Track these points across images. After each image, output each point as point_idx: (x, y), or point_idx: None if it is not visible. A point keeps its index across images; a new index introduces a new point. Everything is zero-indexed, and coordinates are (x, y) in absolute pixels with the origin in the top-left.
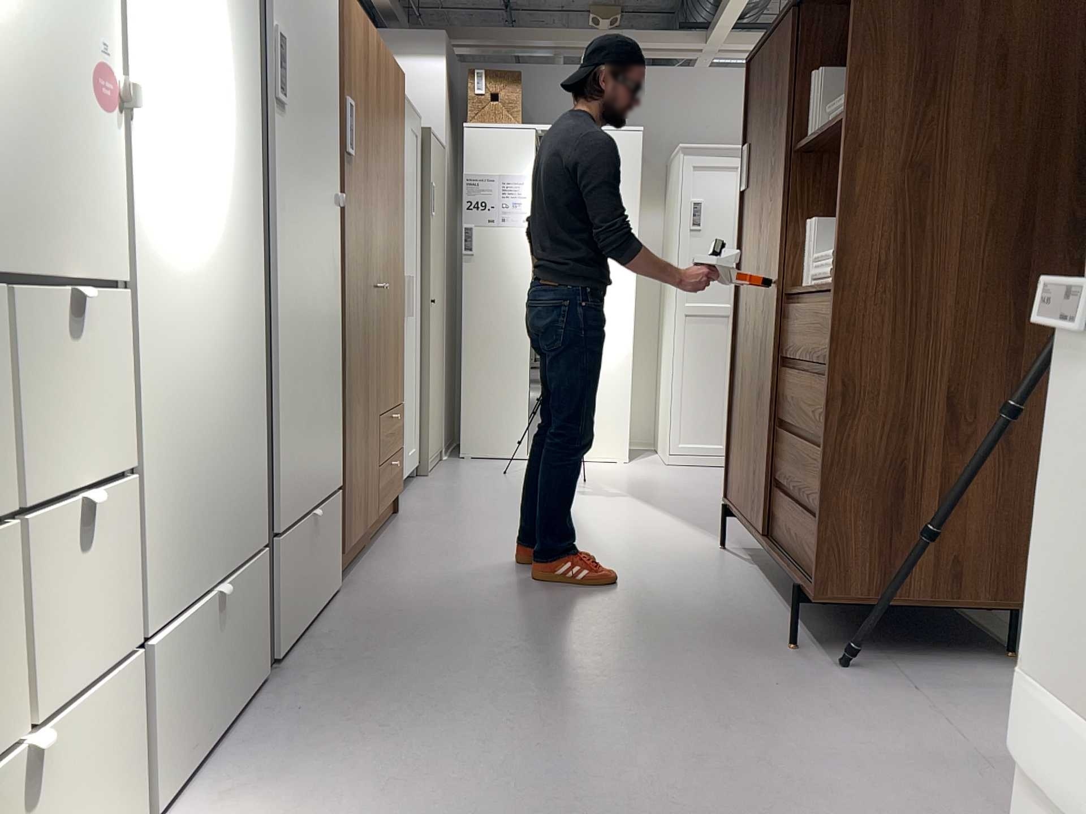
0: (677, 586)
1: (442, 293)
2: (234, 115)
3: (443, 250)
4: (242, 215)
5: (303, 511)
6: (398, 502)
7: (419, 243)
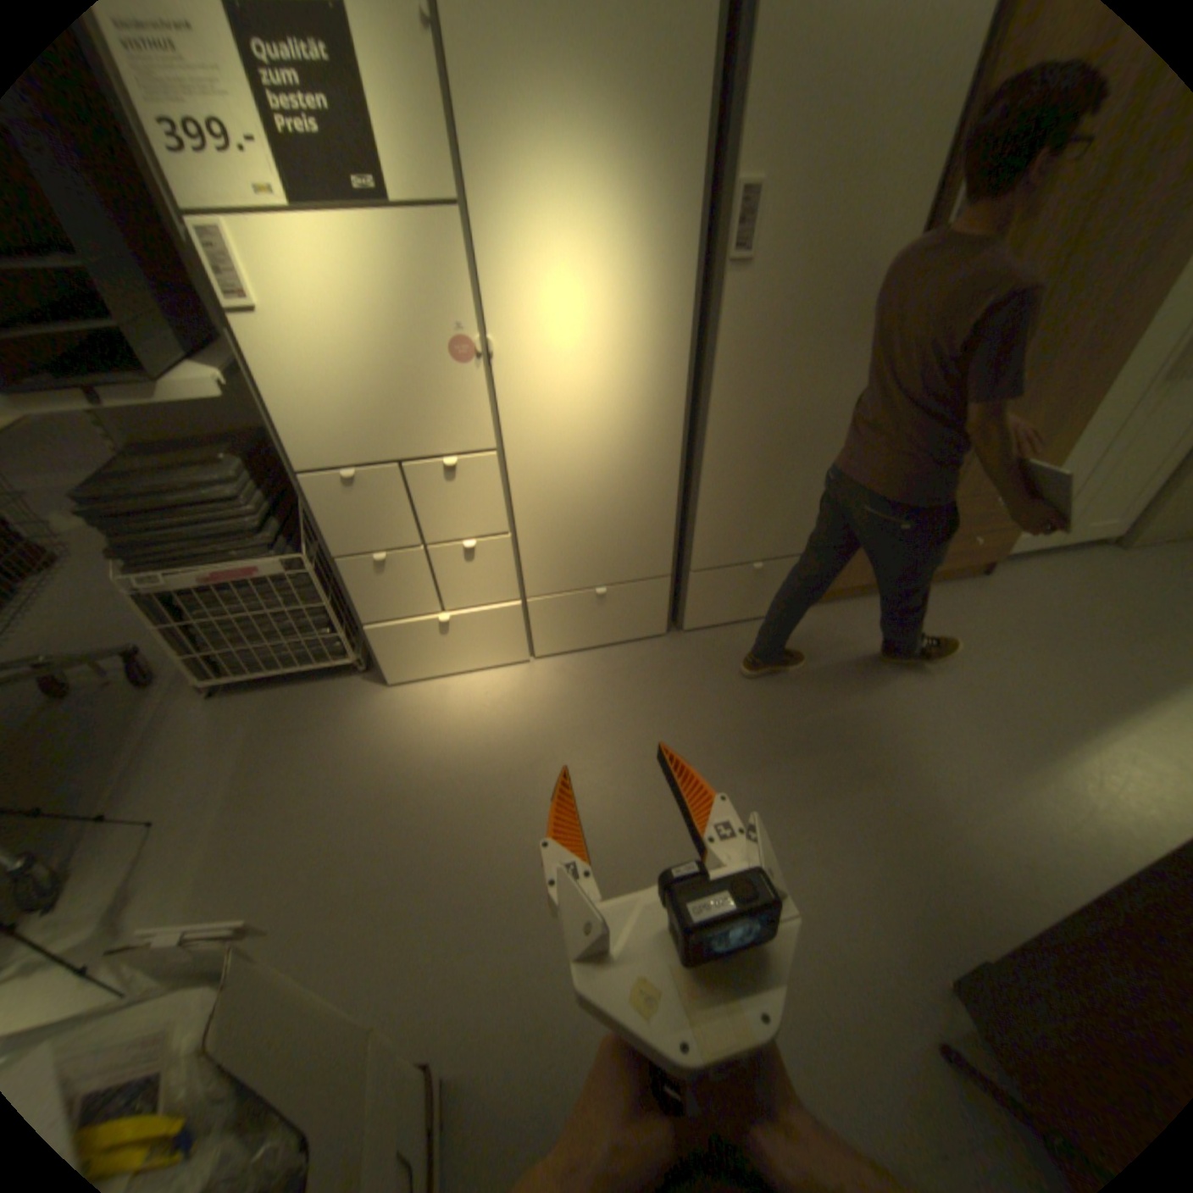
0: (1043, 843)
1: None
2: (647, 304)
3: None
4: (655, 379)
5: (737, 562)
6: (996, 568)
7: None
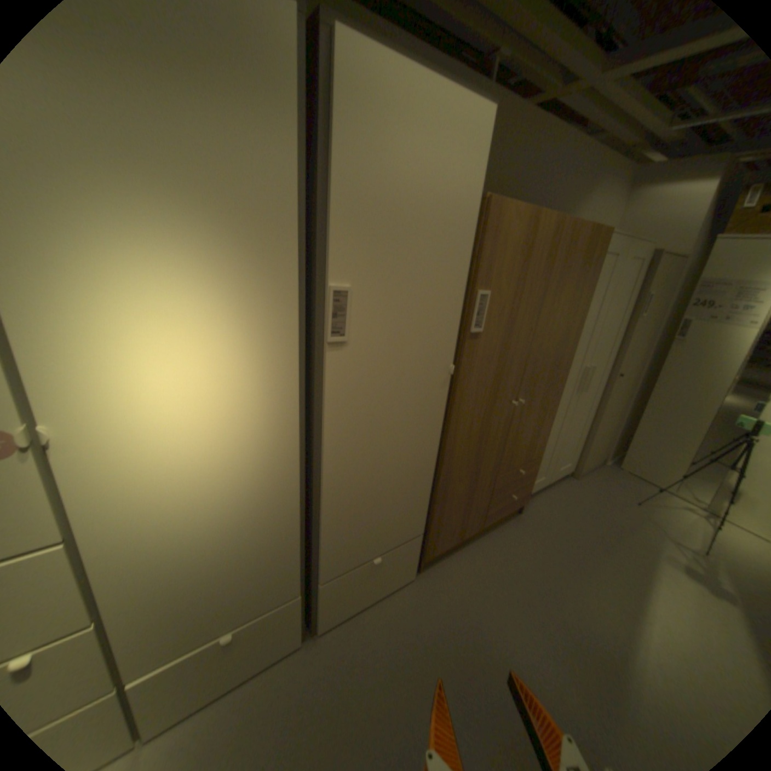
0: None
1: (642, 365)
2: (252, 378)
3: (654, 335)
4: (267, 438)
5: (359, 563)
6: (524, 508)
7: (621, 337)
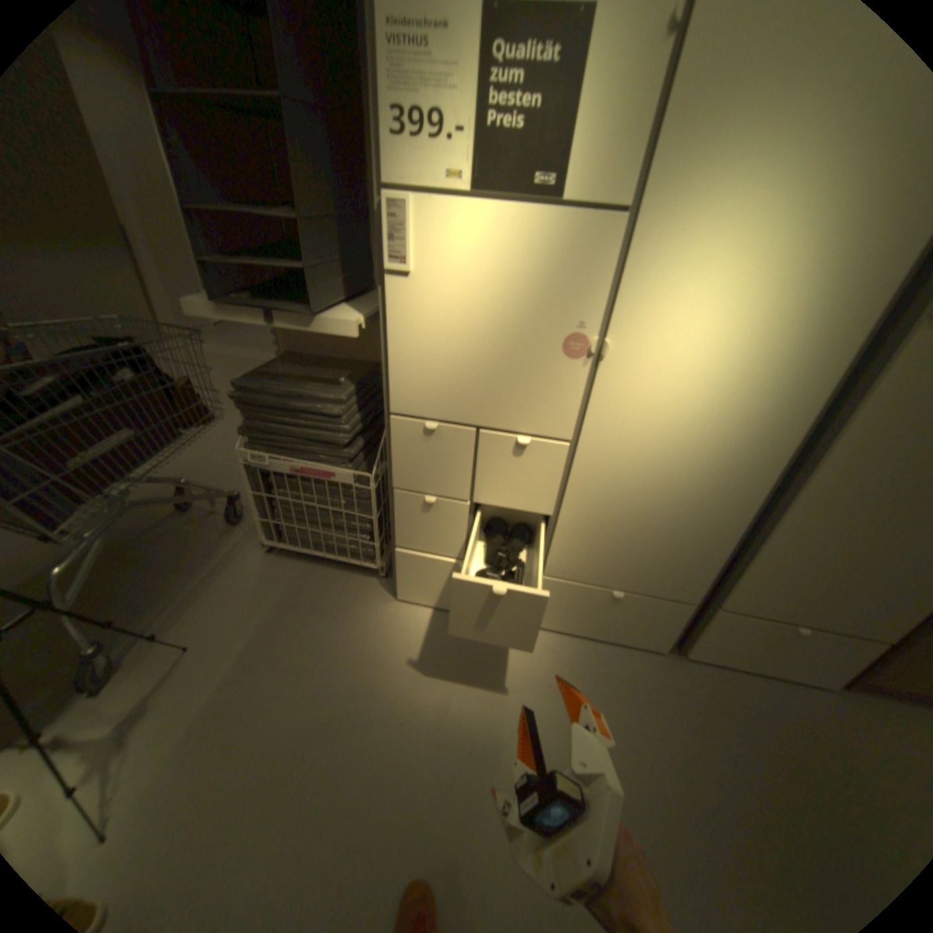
0: None
1: None
2: (797, 342)
3: None
4: (771, 418)
5: (781, 619)
6: None
7: None
